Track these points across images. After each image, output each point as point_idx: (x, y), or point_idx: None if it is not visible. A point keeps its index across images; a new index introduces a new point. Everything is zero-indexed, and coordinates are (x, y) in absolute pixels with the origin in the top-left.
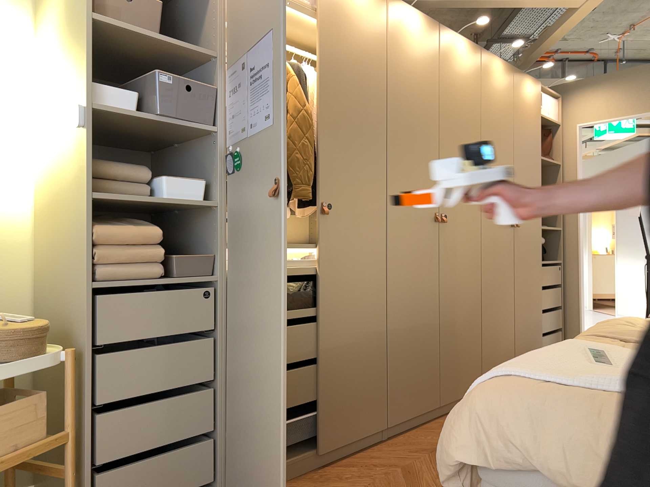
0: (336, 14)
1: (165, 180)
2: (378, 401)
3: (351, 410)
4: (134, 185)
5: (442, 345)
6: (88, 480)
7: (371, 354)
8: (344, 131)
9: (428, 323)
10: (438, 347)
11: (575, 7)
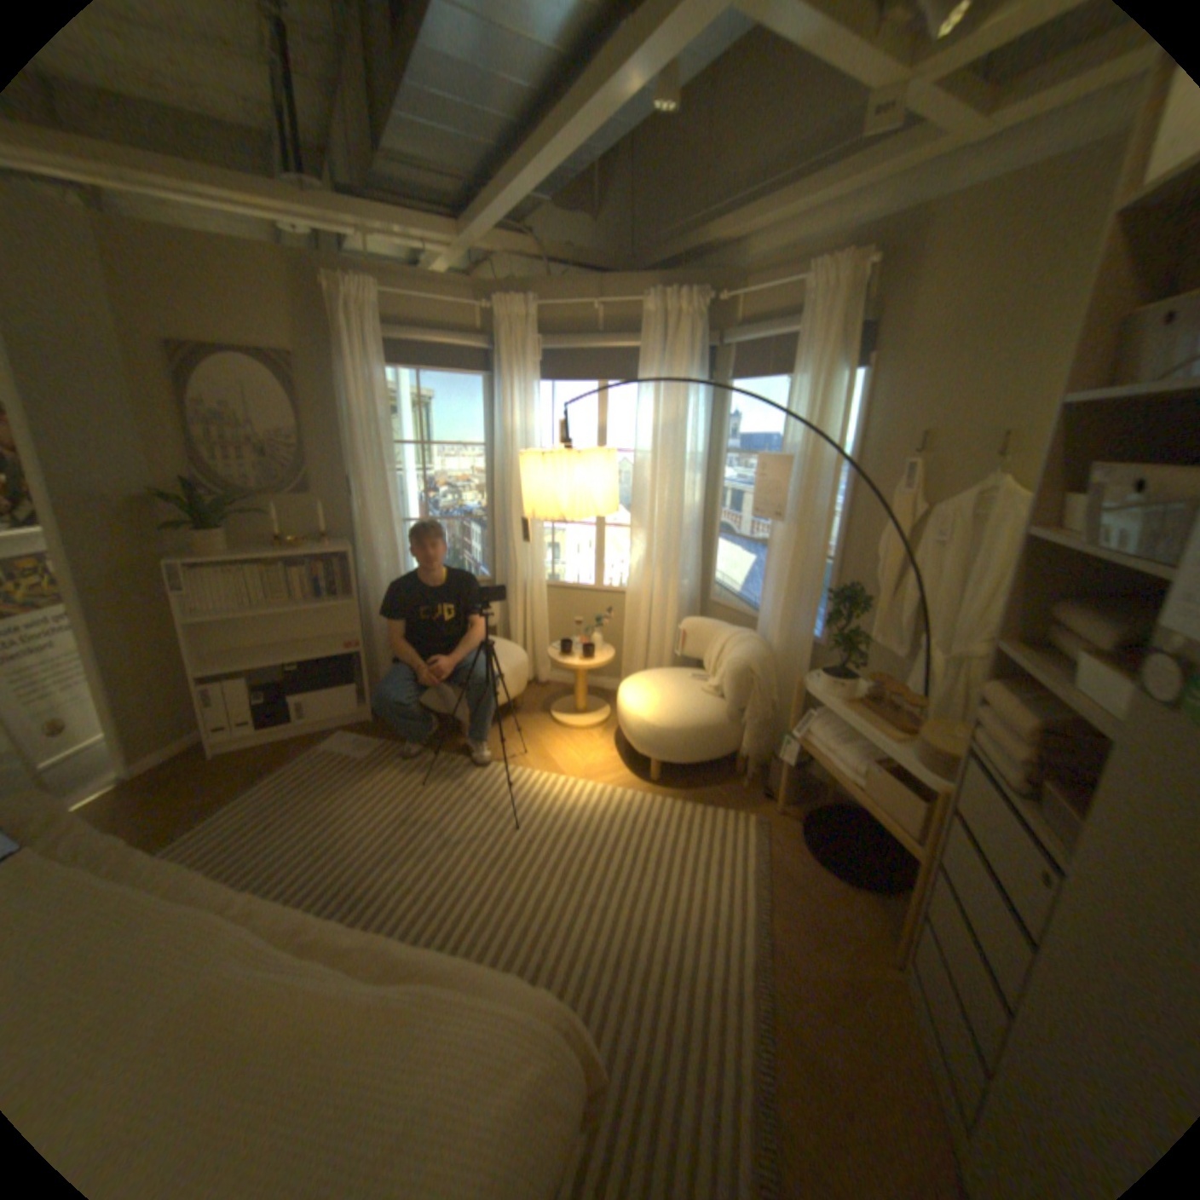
0: None
1: (1085, 658)
2: None
3: None
4: (1097, 656)
5: None
6: (928, 922)
7: None
8: None
9: None
10: None
11: None
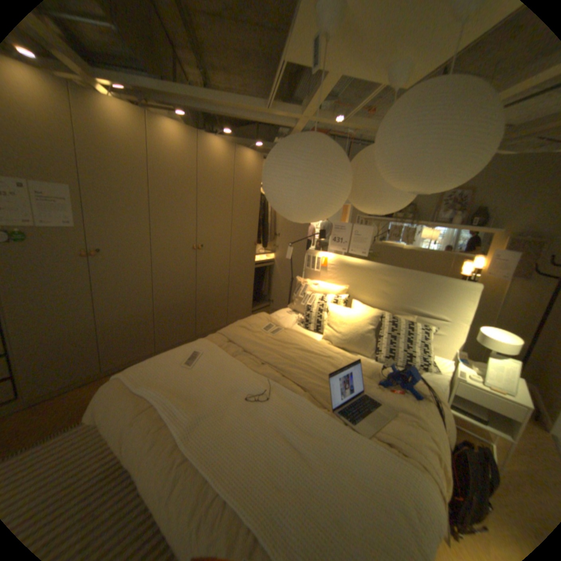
0: (92, 129)
1: None
2: (146, 343)
3: (125, 350)
4: None
5: (197, 310)
6: None
7: (140, 322)
8: (107, 207)
9: (185, 302)
10: (193, 312)
11: (293, 127)
